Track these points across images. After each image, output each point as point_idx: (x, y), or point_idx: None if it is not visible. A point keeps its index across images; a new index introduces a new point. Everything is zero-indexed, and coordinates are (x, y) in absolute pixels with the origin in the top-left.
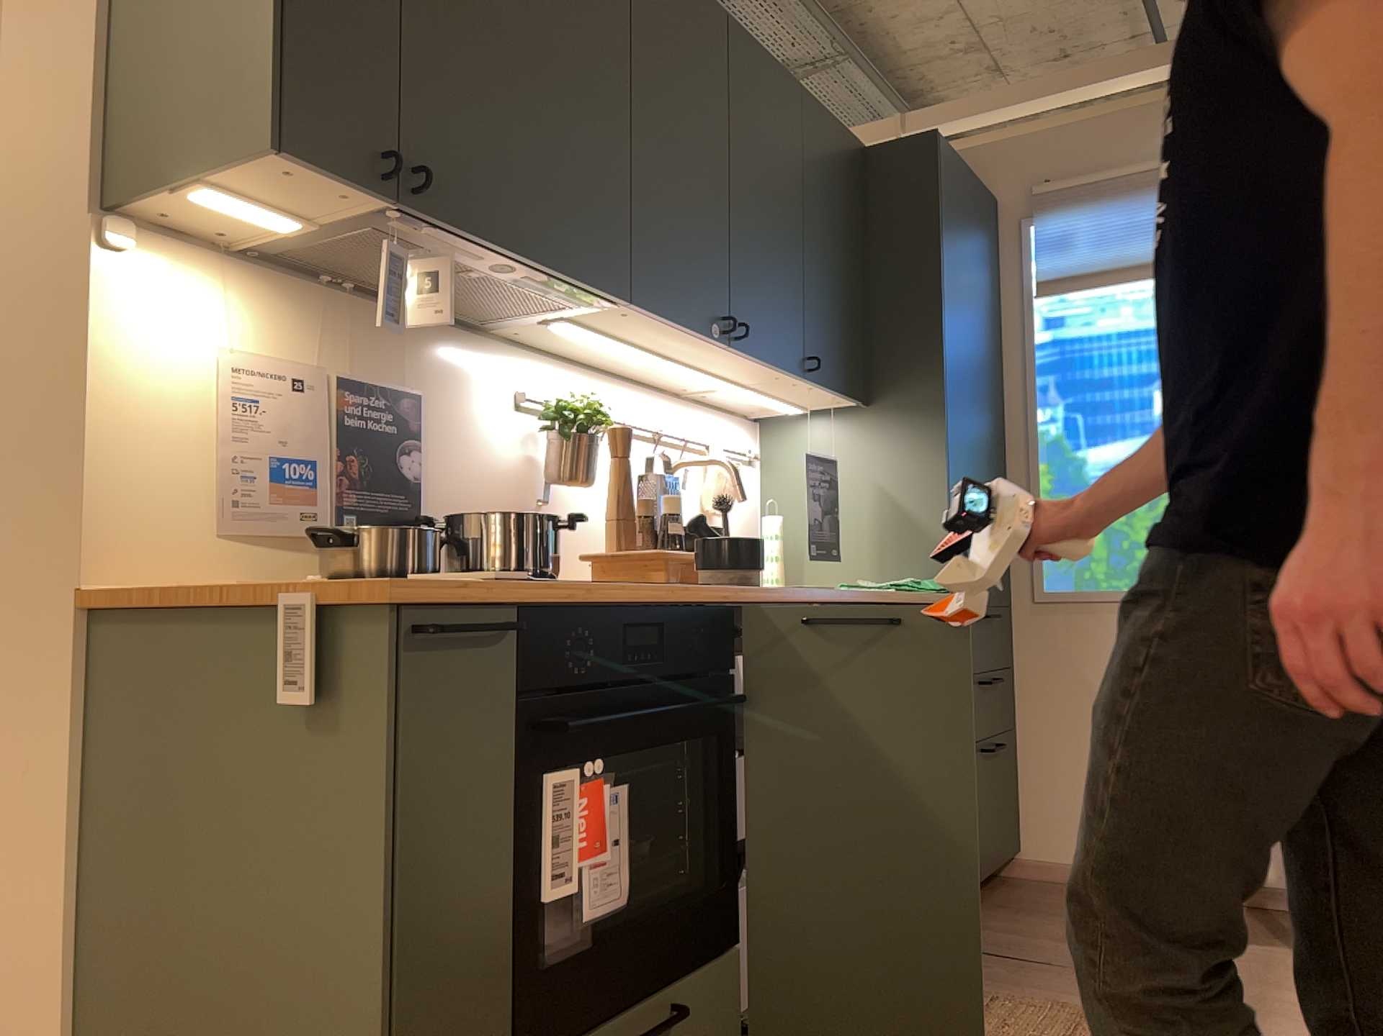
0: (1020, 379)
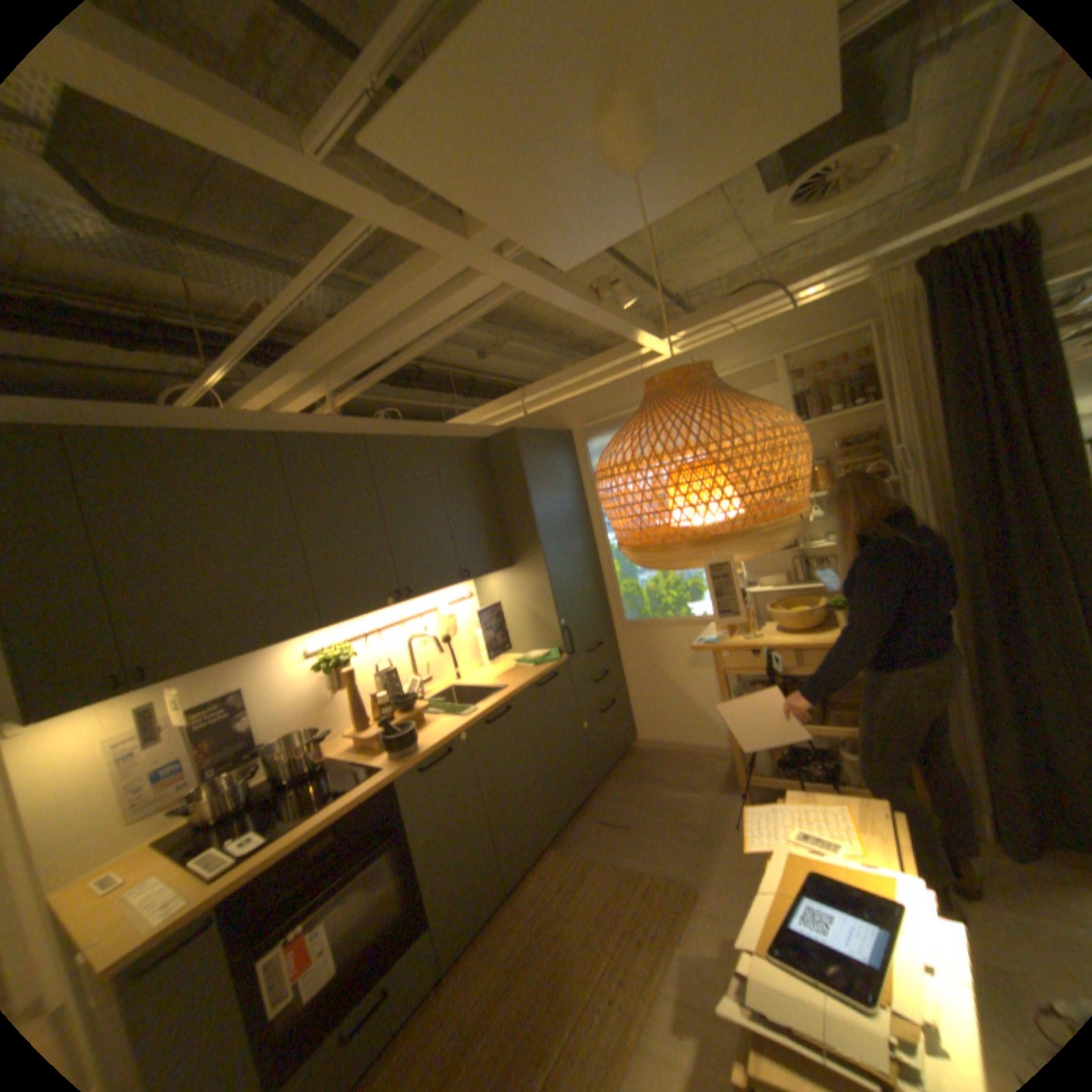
0: (597, 520)
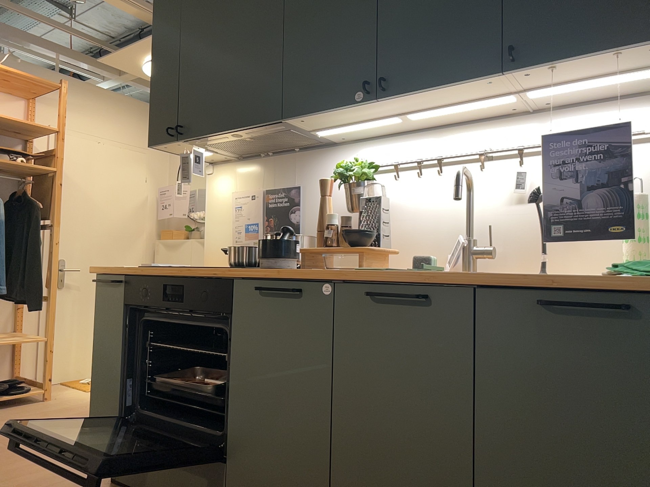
0: None
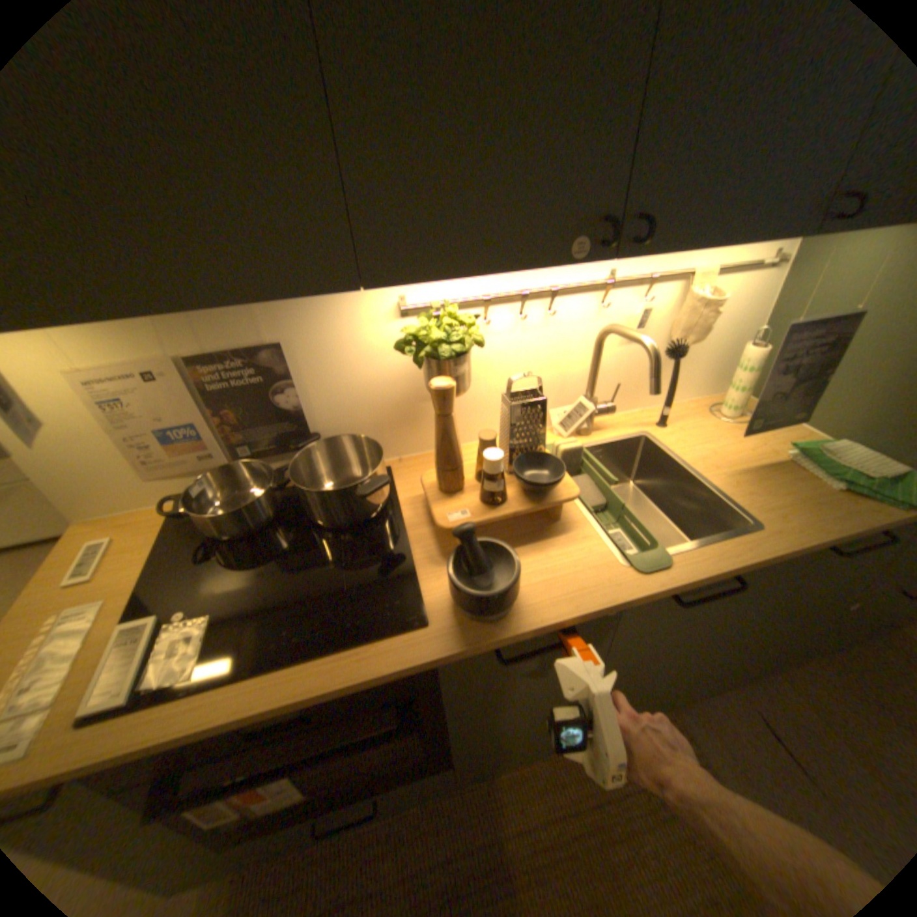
0: None
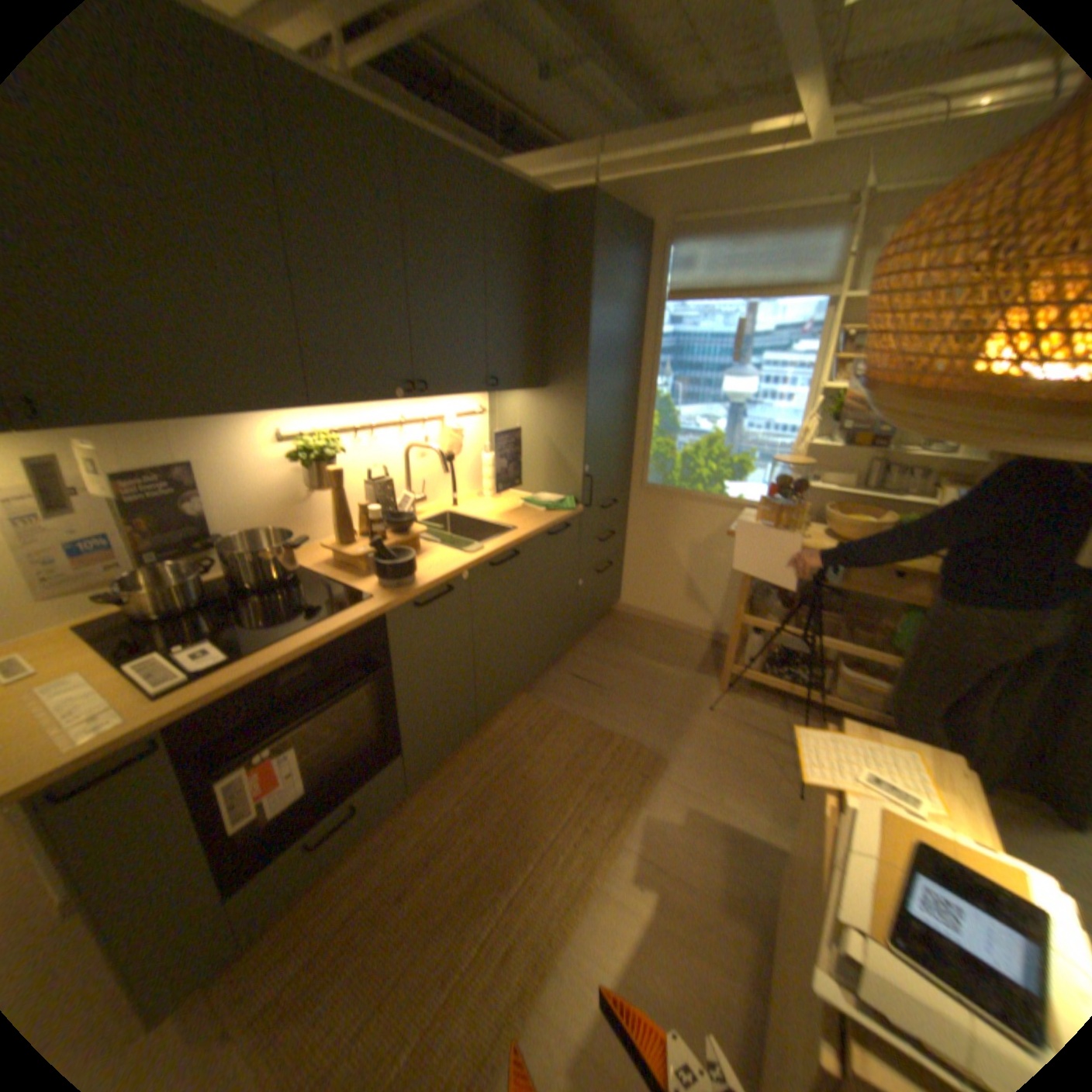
0: (651, 357)
